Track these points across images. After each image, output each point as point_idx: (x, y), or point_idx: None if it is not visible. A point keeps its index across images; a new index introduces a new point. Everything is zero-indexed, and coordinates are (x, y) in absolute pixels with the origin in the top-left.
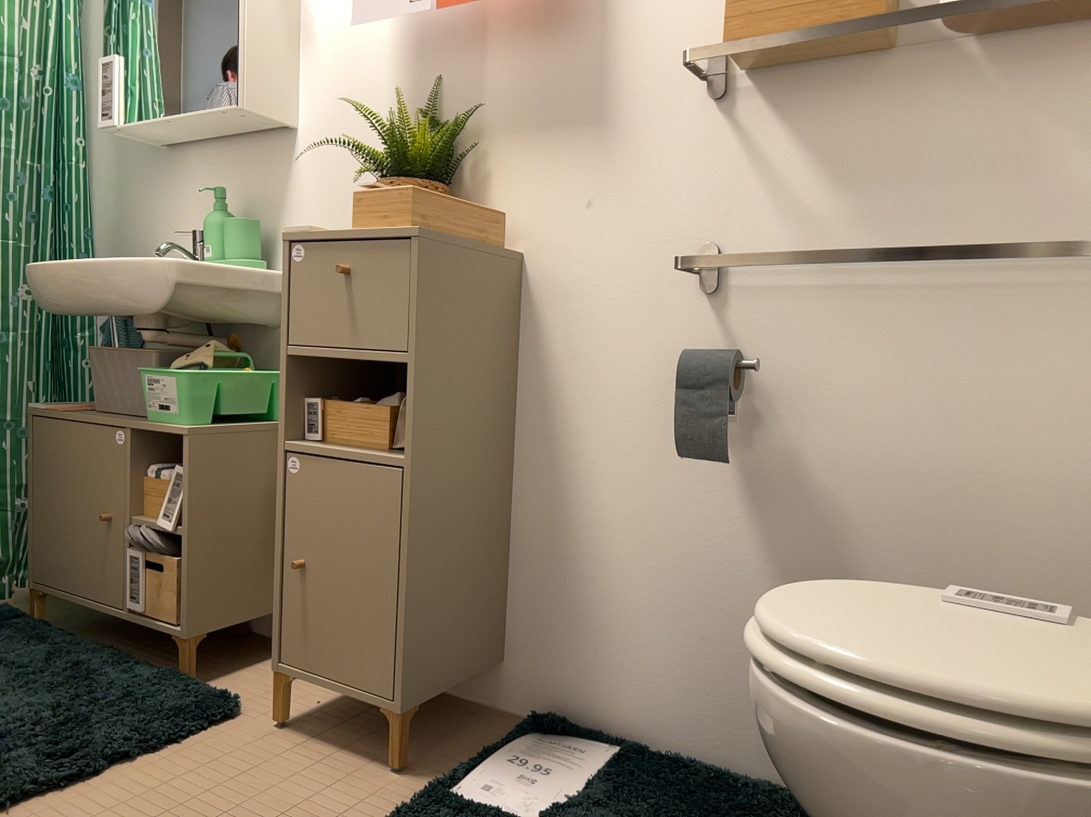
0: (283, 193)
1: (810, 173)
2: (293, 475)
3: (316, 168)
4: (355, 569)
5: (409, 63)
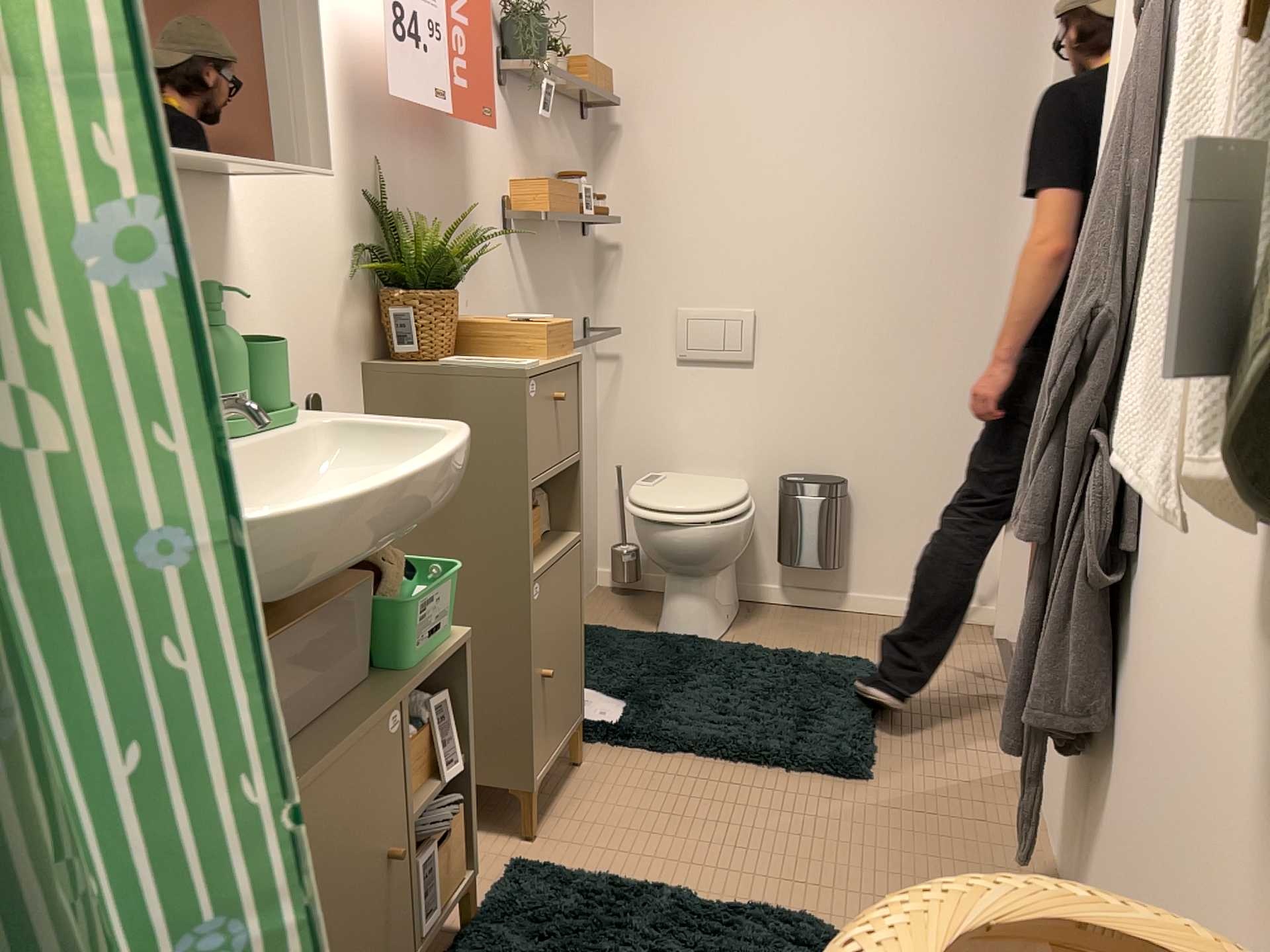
0: (225, 283)
1: (533, 289)
2: (537, 600)
3: (268, 248)
4: (567, 641)
5: (353, 133)
